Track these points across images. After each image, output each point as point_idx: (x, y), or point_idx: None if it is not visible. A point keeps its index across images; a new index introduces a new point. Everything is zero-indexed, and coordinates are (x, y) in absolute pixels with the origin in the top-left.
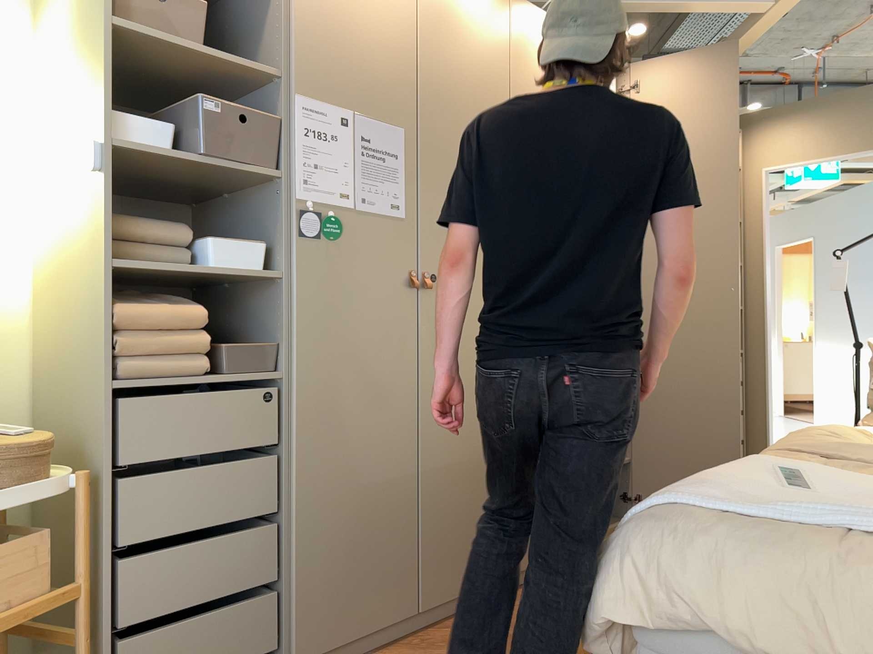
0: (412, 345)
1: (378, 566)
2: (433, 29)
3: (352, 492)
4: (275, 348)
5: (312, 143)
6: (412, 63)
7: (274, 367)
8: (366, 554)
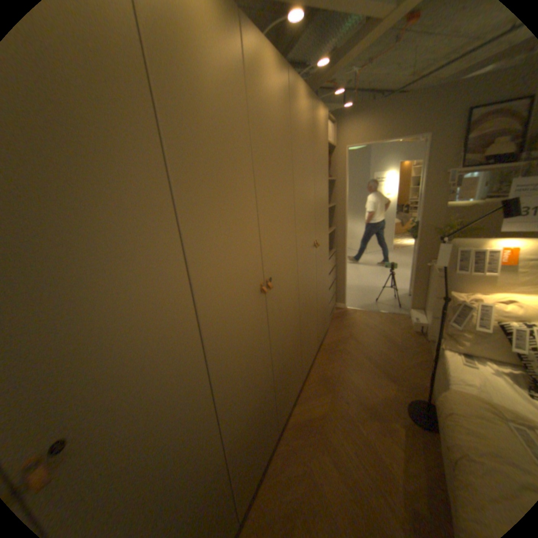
0: None
1: None
2: None
3: None
4: None
5: None
6: None
7: None
8: None
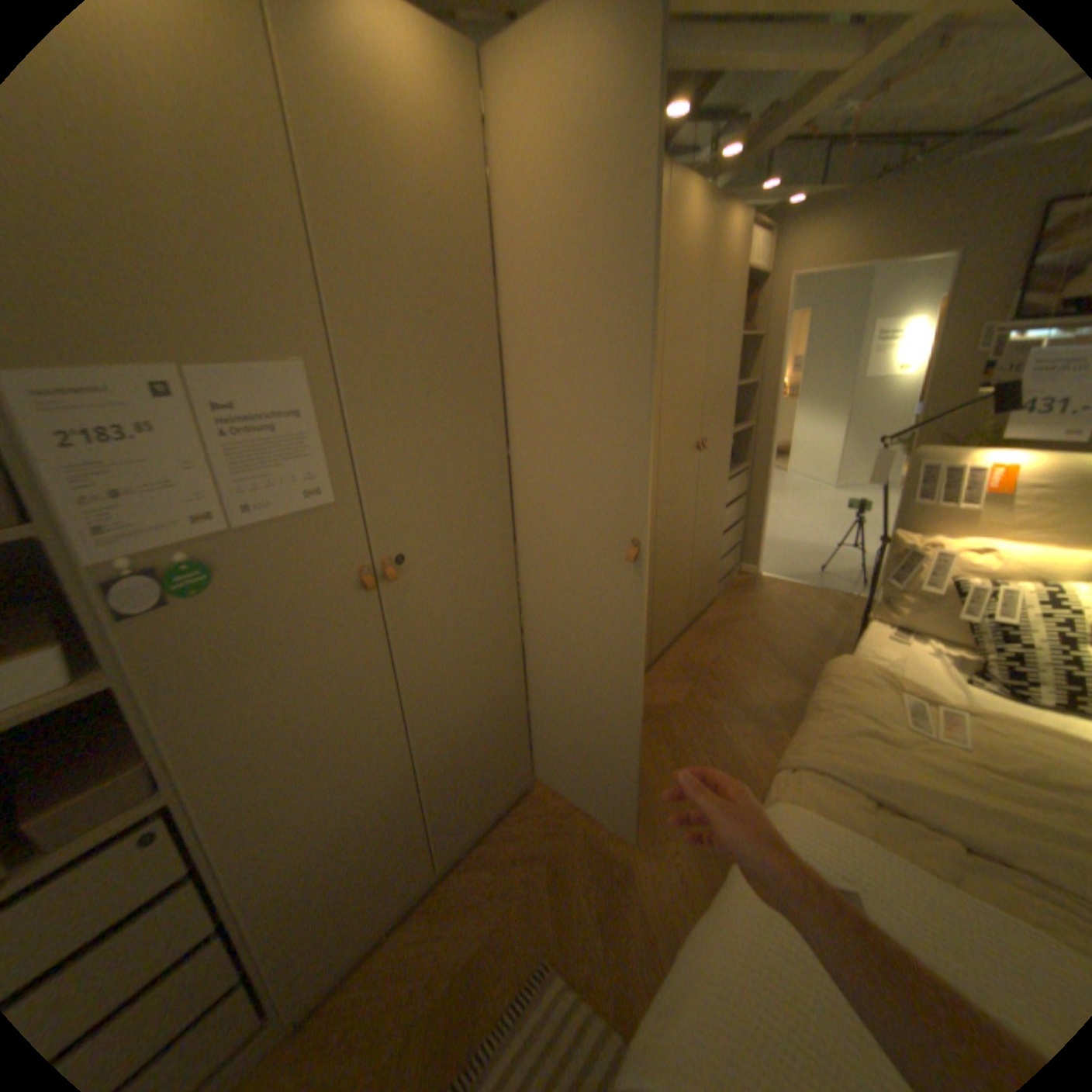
0: (380, 653)
1: (377, 875)
2: (327, 152)
3: (327, 841)
4: (145, 770)
5: (93, 454)
6: (294, 235)
7: (153, 789)
8: (359, 877)
